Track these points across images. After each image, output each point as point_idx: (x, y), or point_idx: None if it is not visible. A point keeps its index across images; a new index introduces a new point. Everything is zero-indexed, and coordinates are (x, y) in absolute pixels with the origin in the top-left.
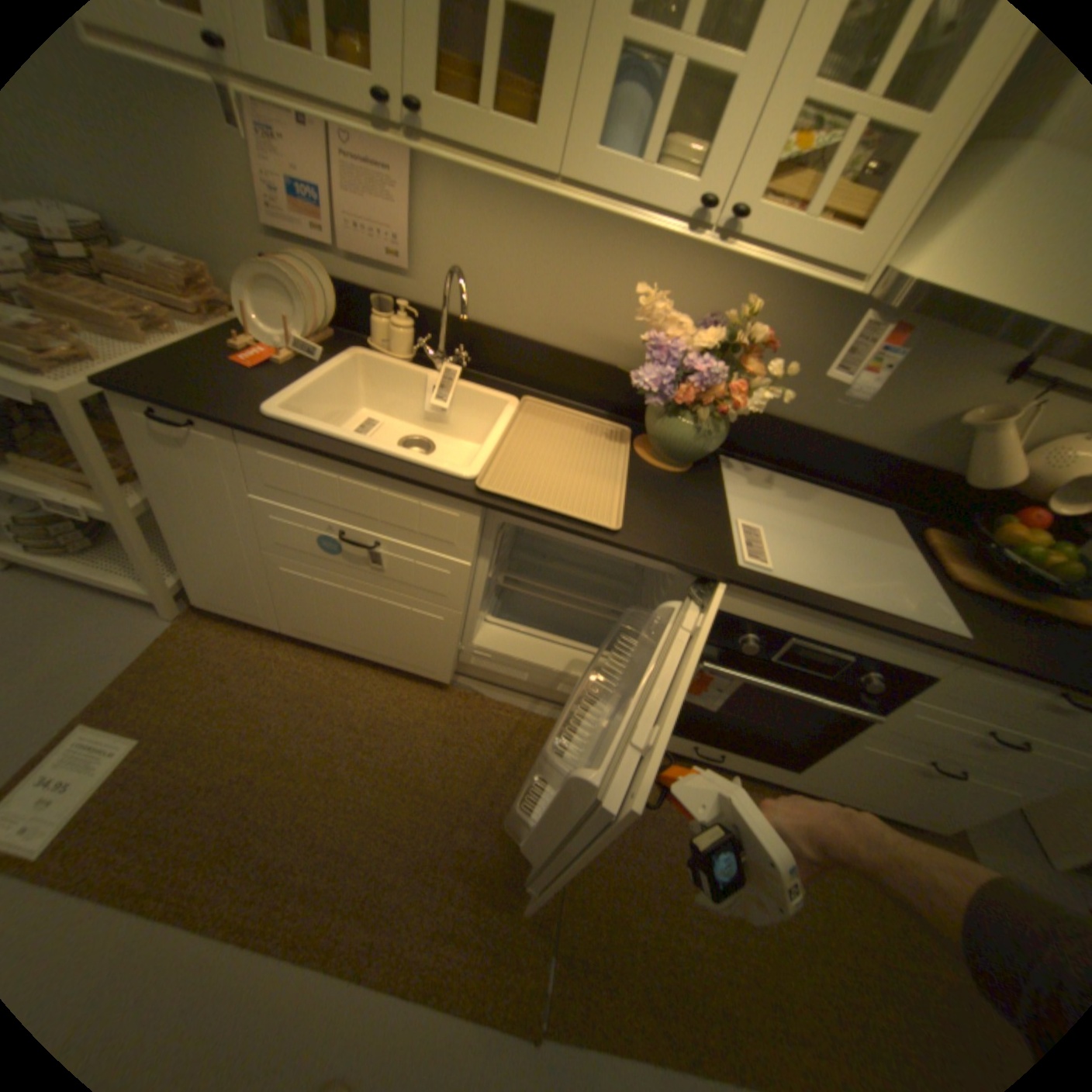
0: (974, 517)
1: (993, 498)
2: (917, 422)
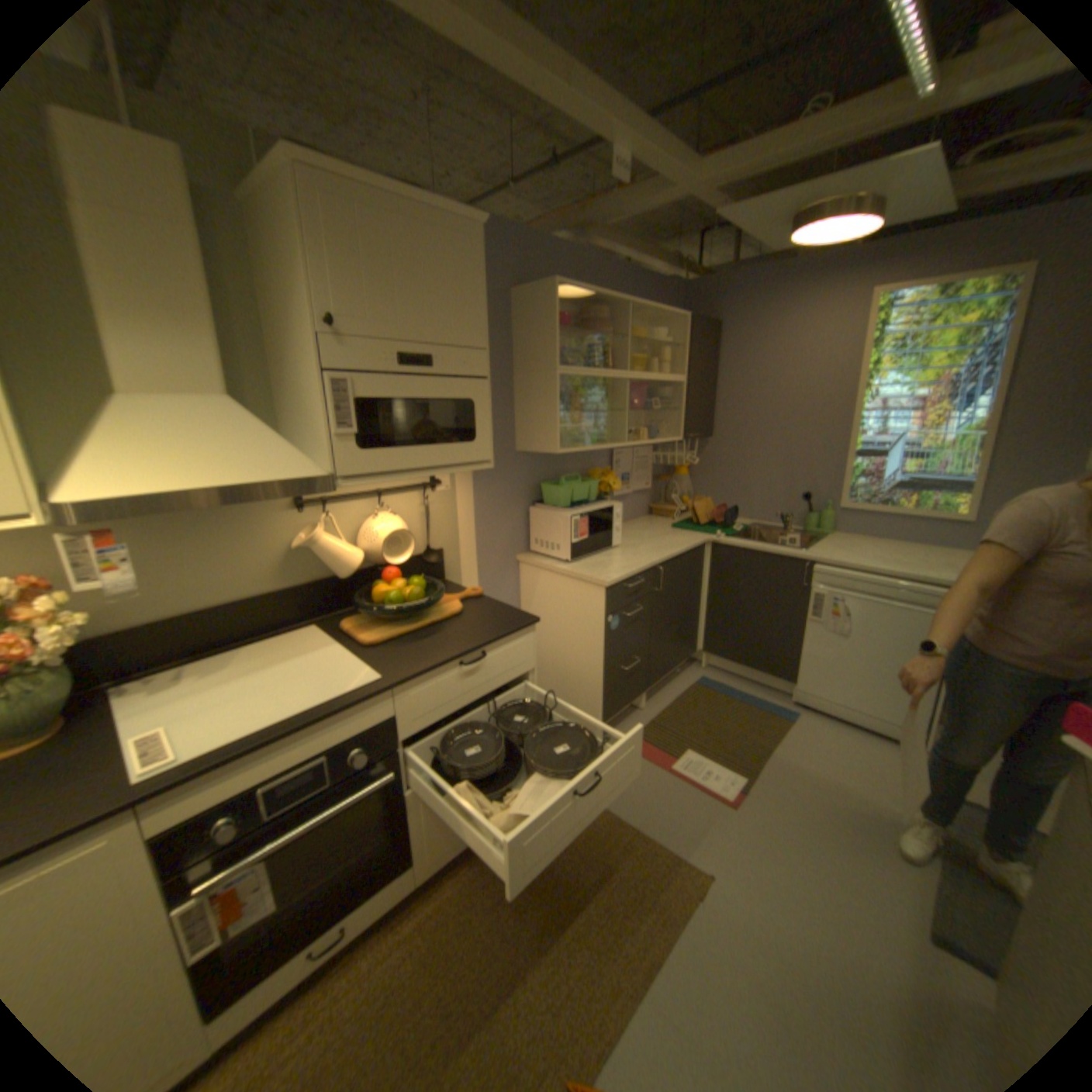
0: (354, 597)
1: (357, 579)
2: (269, 563)
